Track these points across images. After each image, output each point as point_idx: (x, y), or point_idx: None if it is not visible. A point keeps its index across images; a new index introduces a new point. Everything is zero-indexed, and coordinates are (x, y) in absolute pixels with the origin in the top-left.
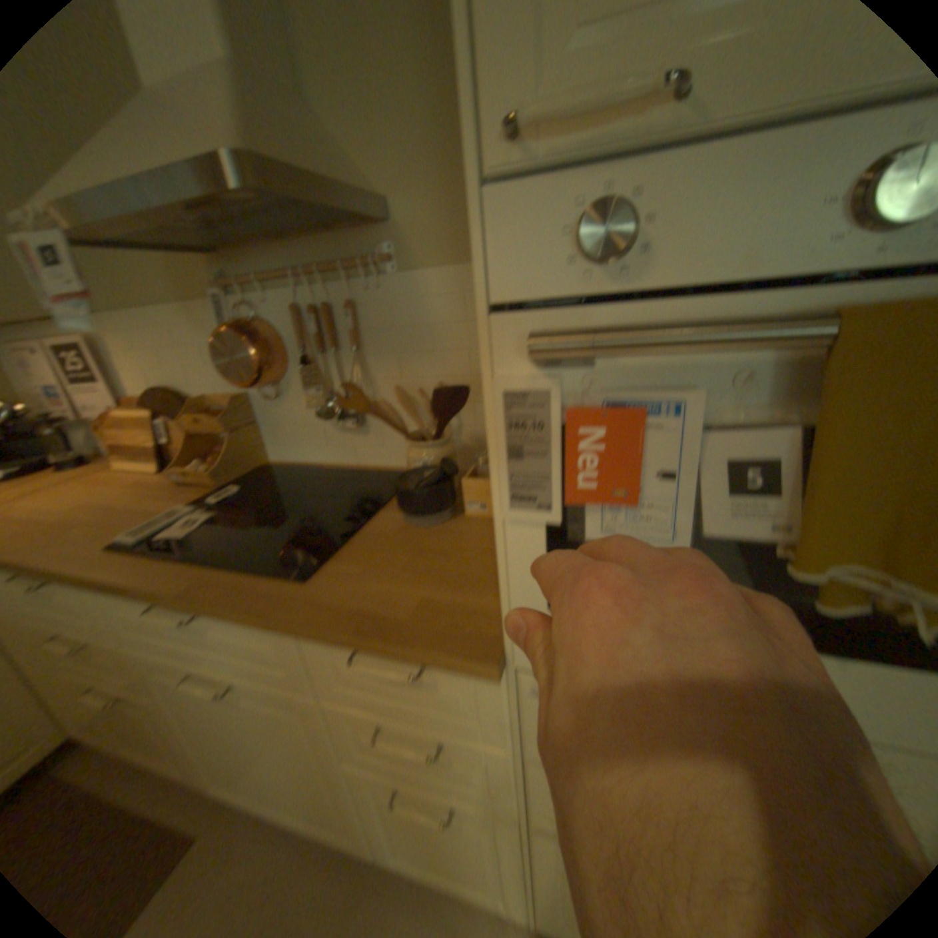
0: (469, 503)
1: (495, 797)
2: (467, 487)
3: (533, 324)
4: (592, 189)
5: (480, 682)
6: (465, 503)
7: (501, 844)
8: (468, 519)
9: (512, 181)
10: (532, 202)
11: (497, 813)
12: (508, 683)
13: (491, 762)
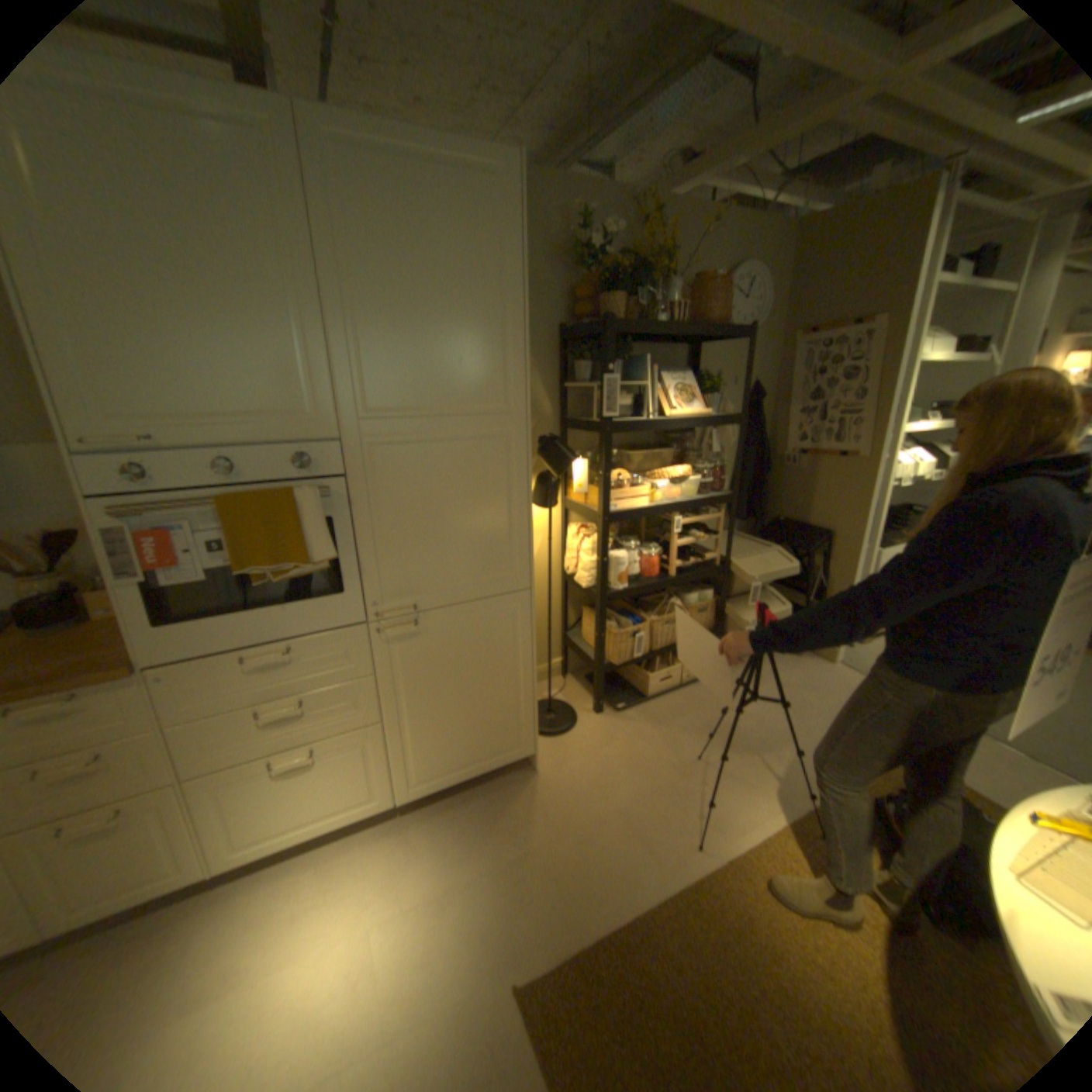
0: (93, 609)
1: (148, 770)
2: (88, 597)
3: (108, 501)
4: (122, 459)
5: (118, 686)
6: (88, 611)
7: (162, 809)
8: (93, 621)
9: (85, 453)
10: (96, 461)
11: (153, 783)
12: (137, 680)
13: (138, 743)
